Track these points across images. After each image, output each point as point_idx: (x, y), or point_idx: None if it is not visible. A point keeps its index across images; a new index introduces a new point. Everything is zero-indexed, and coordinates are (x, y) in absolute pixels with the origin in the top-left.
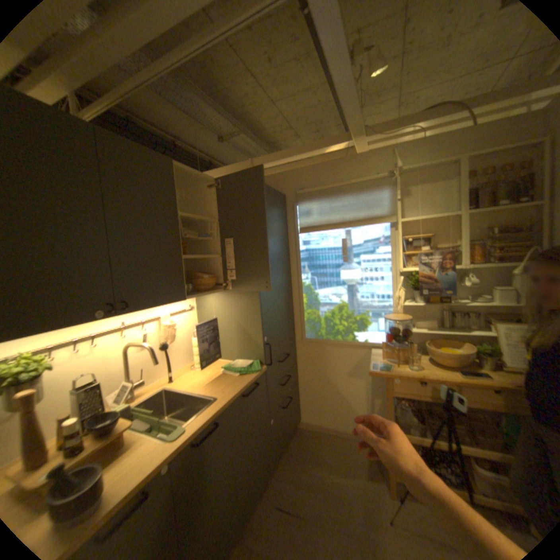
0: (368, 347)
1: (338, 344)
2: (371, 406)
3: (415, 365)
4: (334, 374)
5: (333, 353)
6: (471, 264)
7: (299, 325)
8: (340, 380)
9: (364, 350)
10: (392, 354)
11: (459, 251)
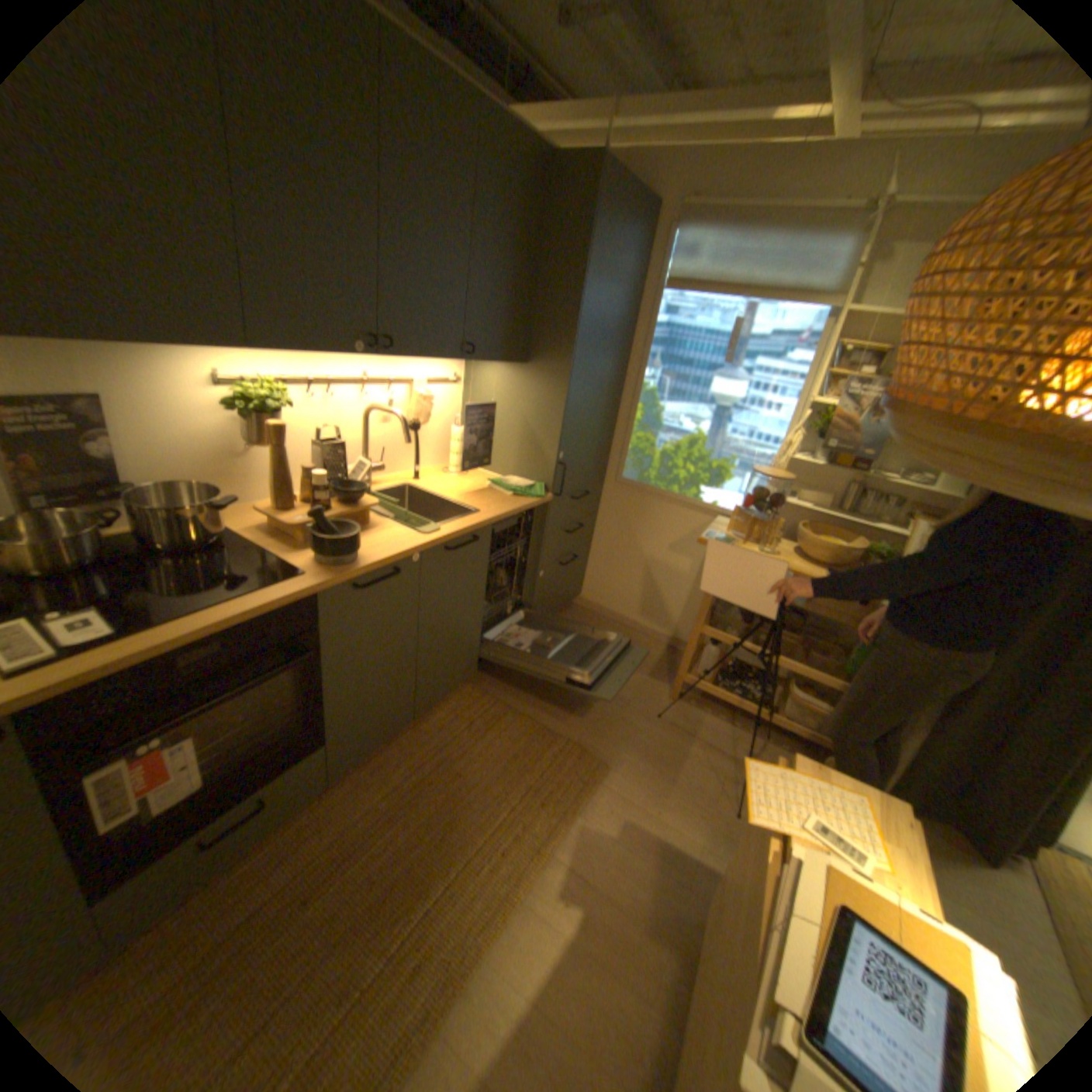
0: (714, 513)
1: (670, 500)
2: (688, 598)
3: (770, 550)
4: (649, 542)
5: (657, 511)
6: None
7: (618, 455)
8: (655, 553)
9: (706, 517)
10: (744, 526)
11: None
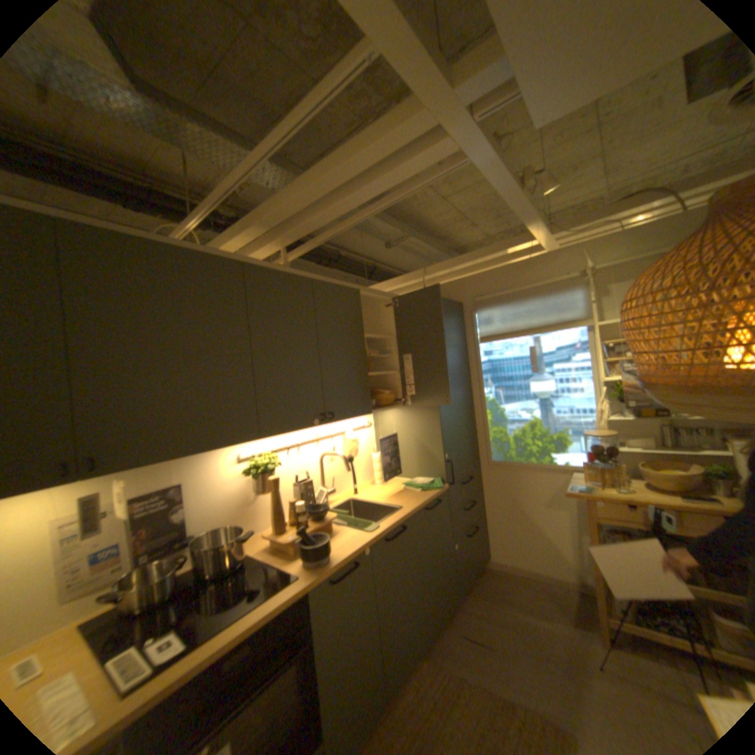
0: (570, 472)
1: (532, 469)
2: (578, 544)
3: (626, 491)
4: (529, 504)
5: (527, 479)
6: None
7: (484, 446)
8: (537, 512)
9: (565, 475)
10: (596, 476)
11: None
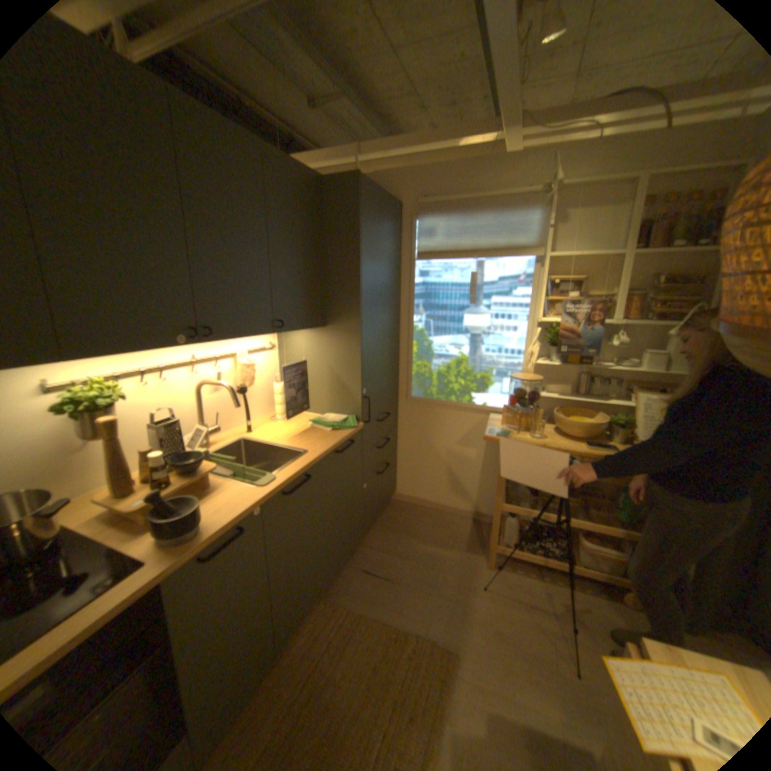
0: (486, 412)
1: (450, 407)
2: (480, 479)
3: (537, 434)
4: (441, 441)
5: (443, 417)
6: (624, 319)
7: (405, 380)
8: (448, 448)
9: (480, 415)
10: (513, 420)
11: (613, 302)
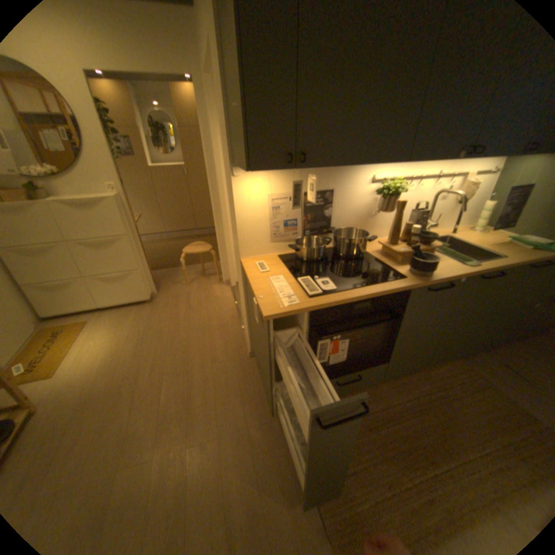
0: None
1: None
2: None
3: None
4: None
5: None
6: None
7: None
8: None
9: None
10: None
11: None
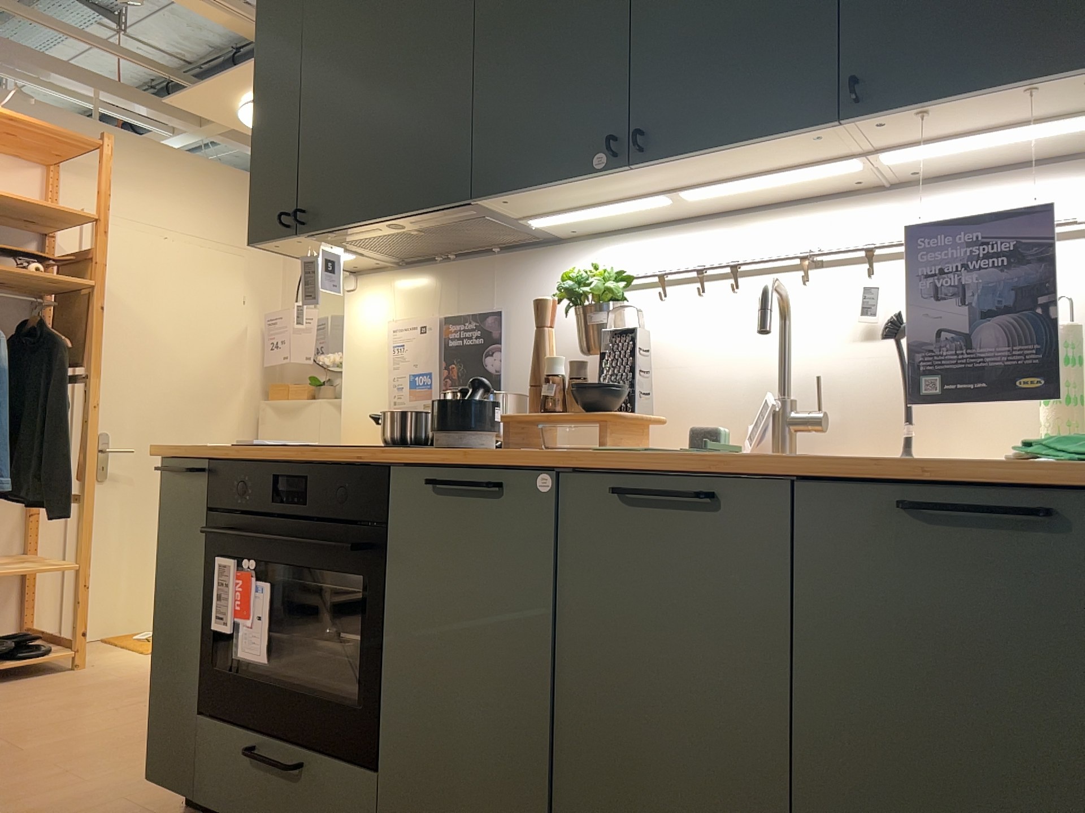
0: None
1: None
2: None
3: None
4: None
5: None
6: None
7: None
8: None
9: None
10: None
11: None
